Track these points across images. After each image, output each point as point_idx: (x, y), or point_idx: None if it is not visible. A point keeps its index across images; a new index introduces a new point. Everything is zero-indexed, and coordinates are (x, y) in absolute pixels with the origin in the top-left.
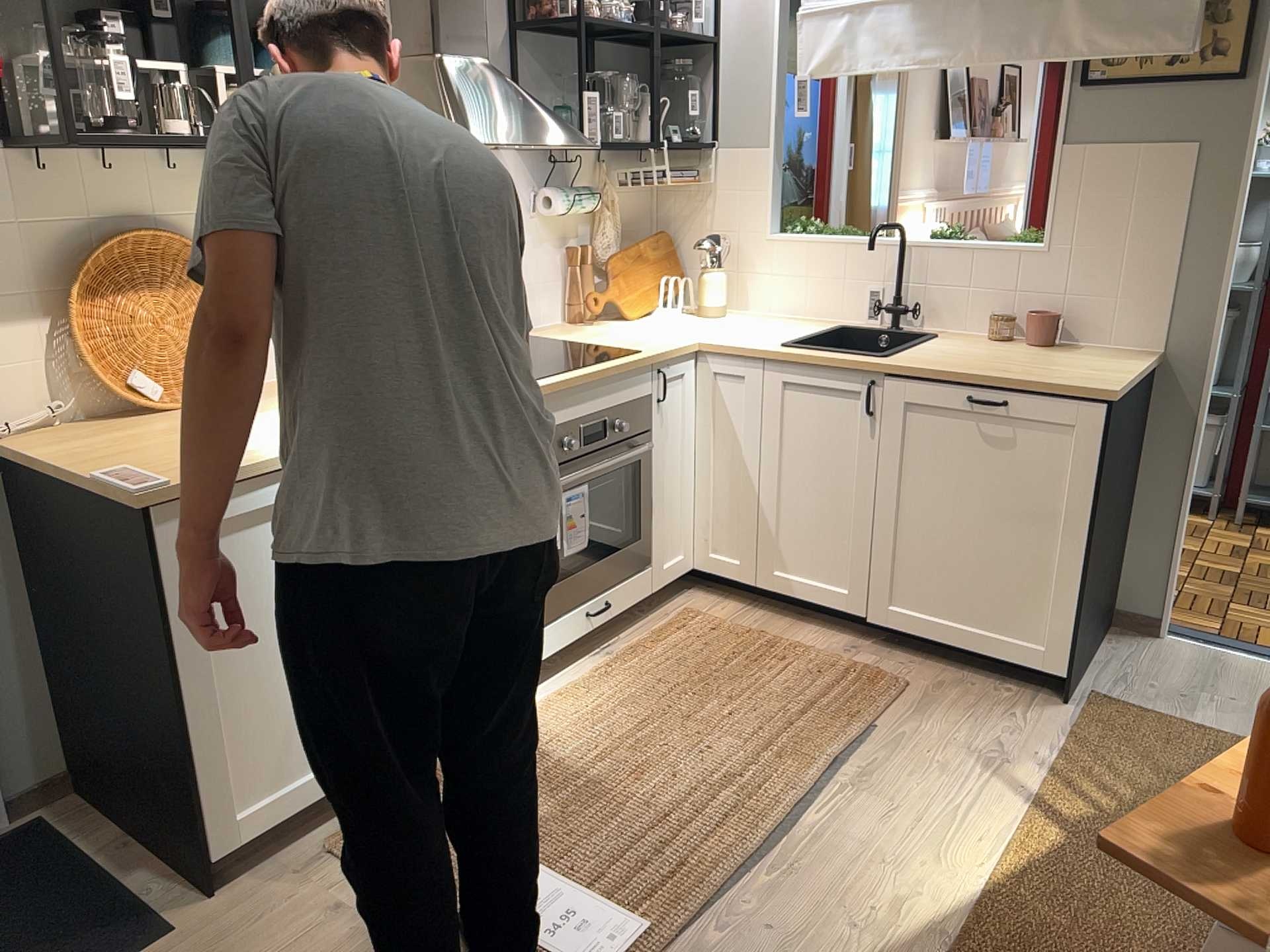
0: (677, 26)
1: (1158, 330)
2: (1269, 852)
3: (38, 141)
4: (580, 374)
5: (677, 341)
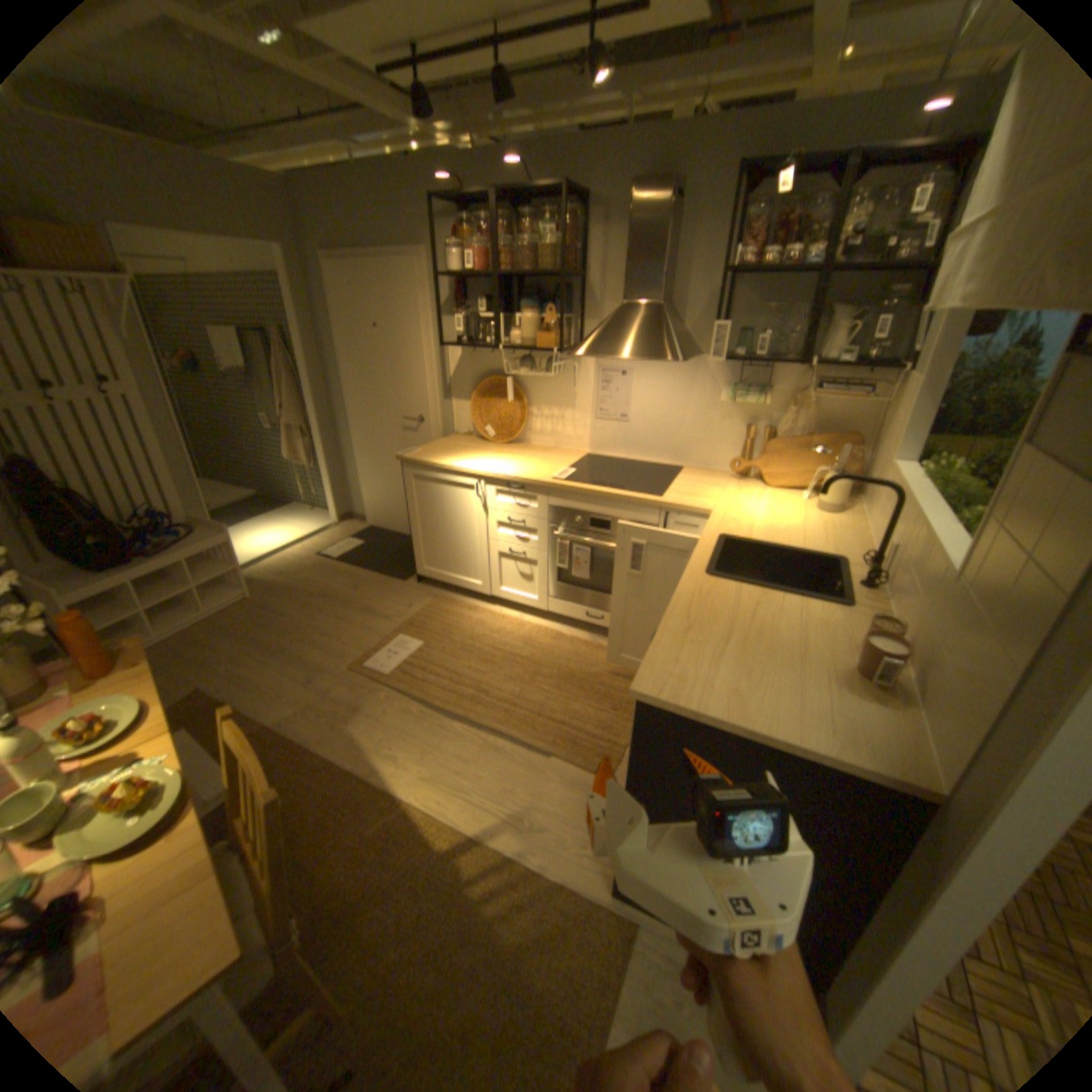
0: (902, 252)
1: (960, 766)
2: (100, 668)
3: (473, 341)
4: (588, 489)
5: (703, 504)
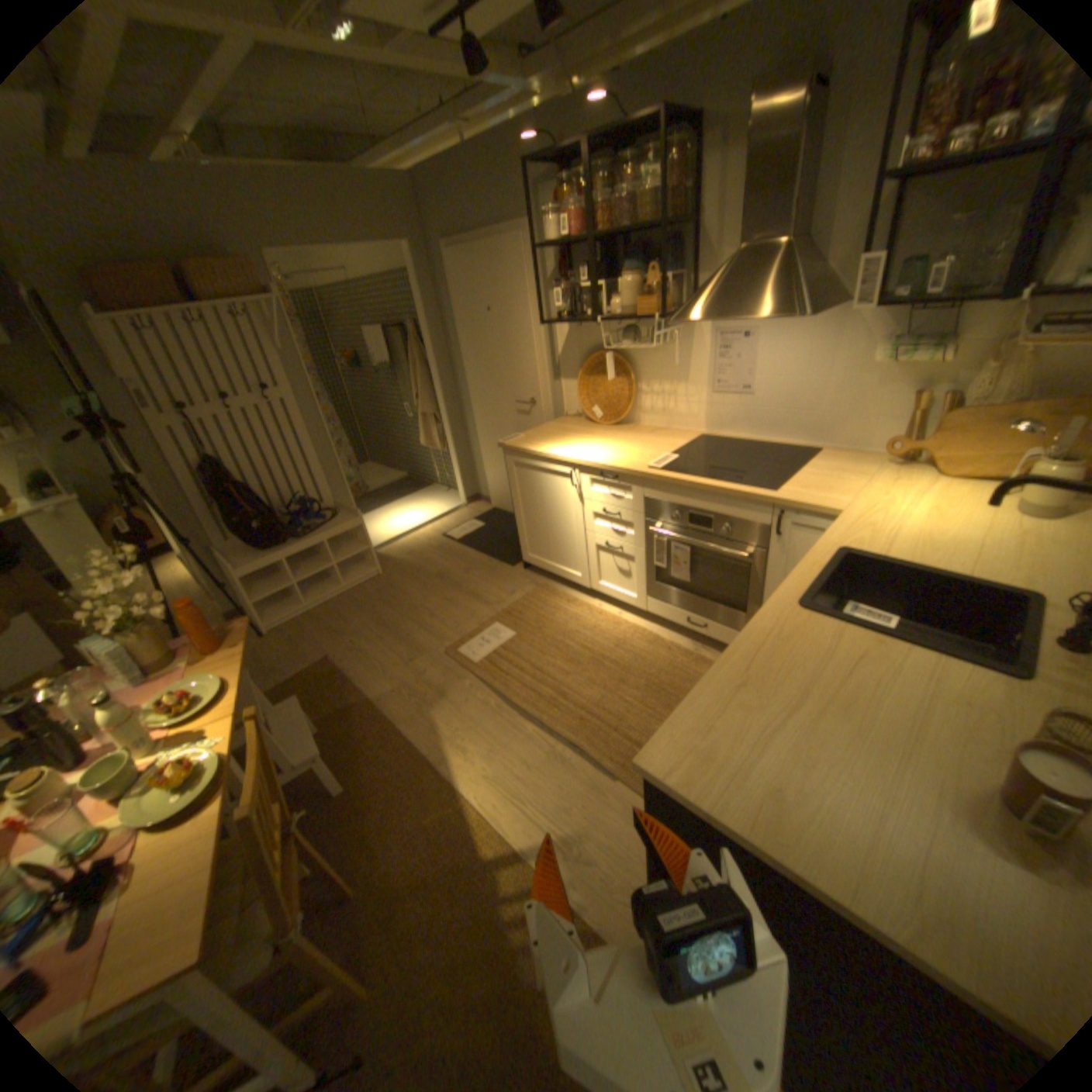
0: None
1: None
2: (210, 647)
3: (577, 315)
4: (685, 480)
5: (832, 502)
